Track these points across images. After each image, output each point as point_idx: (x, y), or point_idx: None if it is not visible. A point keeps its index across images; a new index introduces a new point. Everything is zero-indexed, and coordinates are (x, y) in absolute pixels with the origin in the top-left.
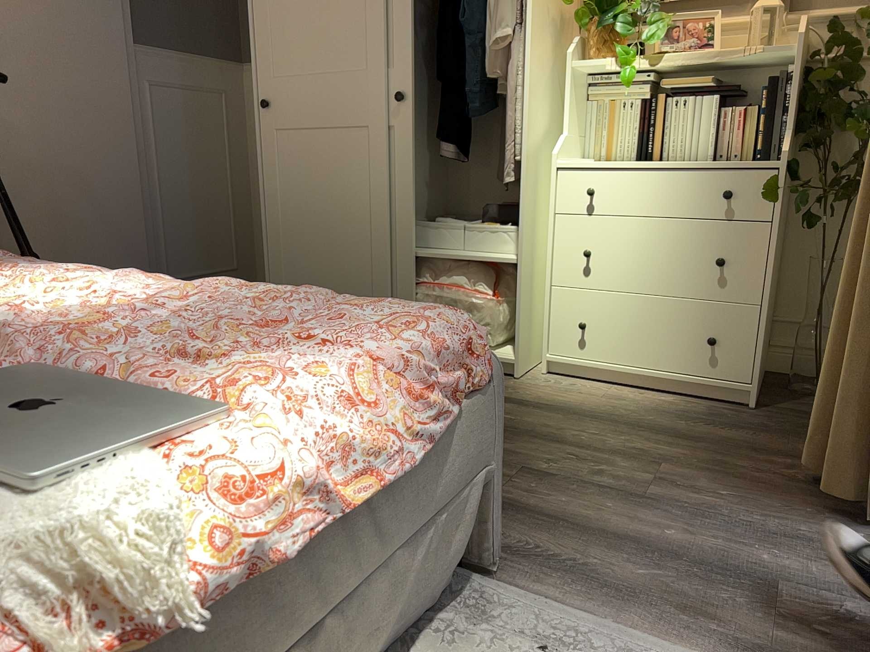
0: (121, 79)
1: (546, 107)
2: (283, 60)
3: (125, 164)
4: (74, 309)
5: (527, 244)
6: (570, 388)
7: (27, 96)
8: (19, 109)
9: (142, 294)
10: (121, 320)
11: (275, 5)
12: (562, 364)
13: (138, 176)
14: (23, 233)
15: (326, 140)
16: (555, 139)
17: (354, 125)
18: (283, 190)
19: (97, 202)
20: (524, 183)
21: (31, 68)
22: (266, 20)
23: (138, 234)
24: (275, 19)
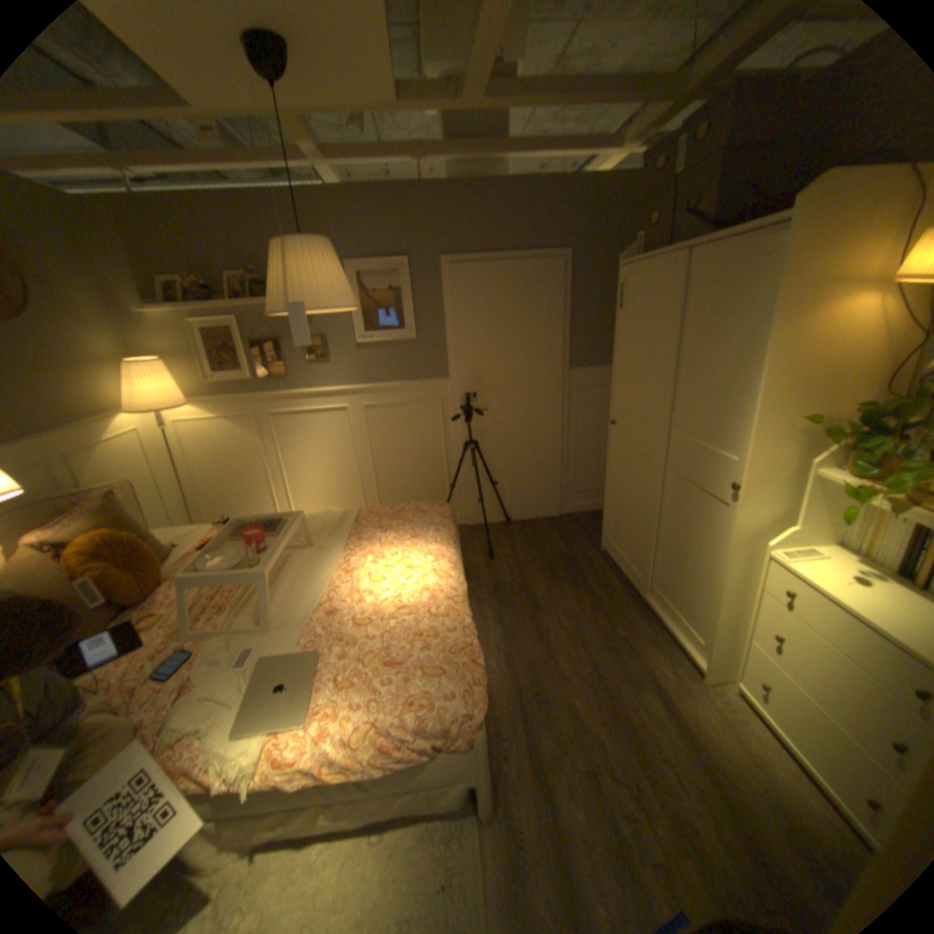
0: (556, 391)
1: (782, 501)
2: (624, 400)
3: (552, 435)
4: (392, 595)
5: (730, 602)
6: (737, 726)
7: (505, 408)
8: (500, 415)
9: (425, 589)
10: (383, 620)
11: (624, 366)
12: (751, 700)
13: (558, 440)
14: (496, 470)
15: (636, 458)
16: (801, 521)
17: (648, 458)
18: (616, 476)
19: (534, 455)
20: (731, 561)
21: (508, 395)
22: (619, 373)
23: (554, 470)
24: (624, 374)
